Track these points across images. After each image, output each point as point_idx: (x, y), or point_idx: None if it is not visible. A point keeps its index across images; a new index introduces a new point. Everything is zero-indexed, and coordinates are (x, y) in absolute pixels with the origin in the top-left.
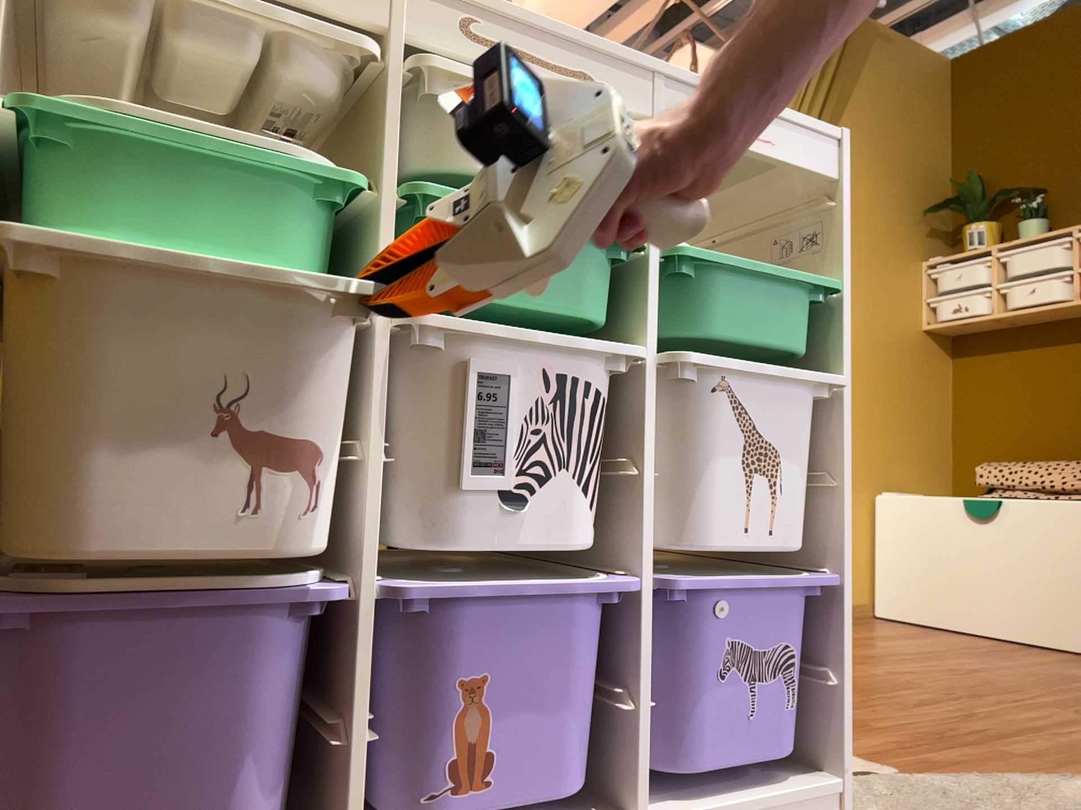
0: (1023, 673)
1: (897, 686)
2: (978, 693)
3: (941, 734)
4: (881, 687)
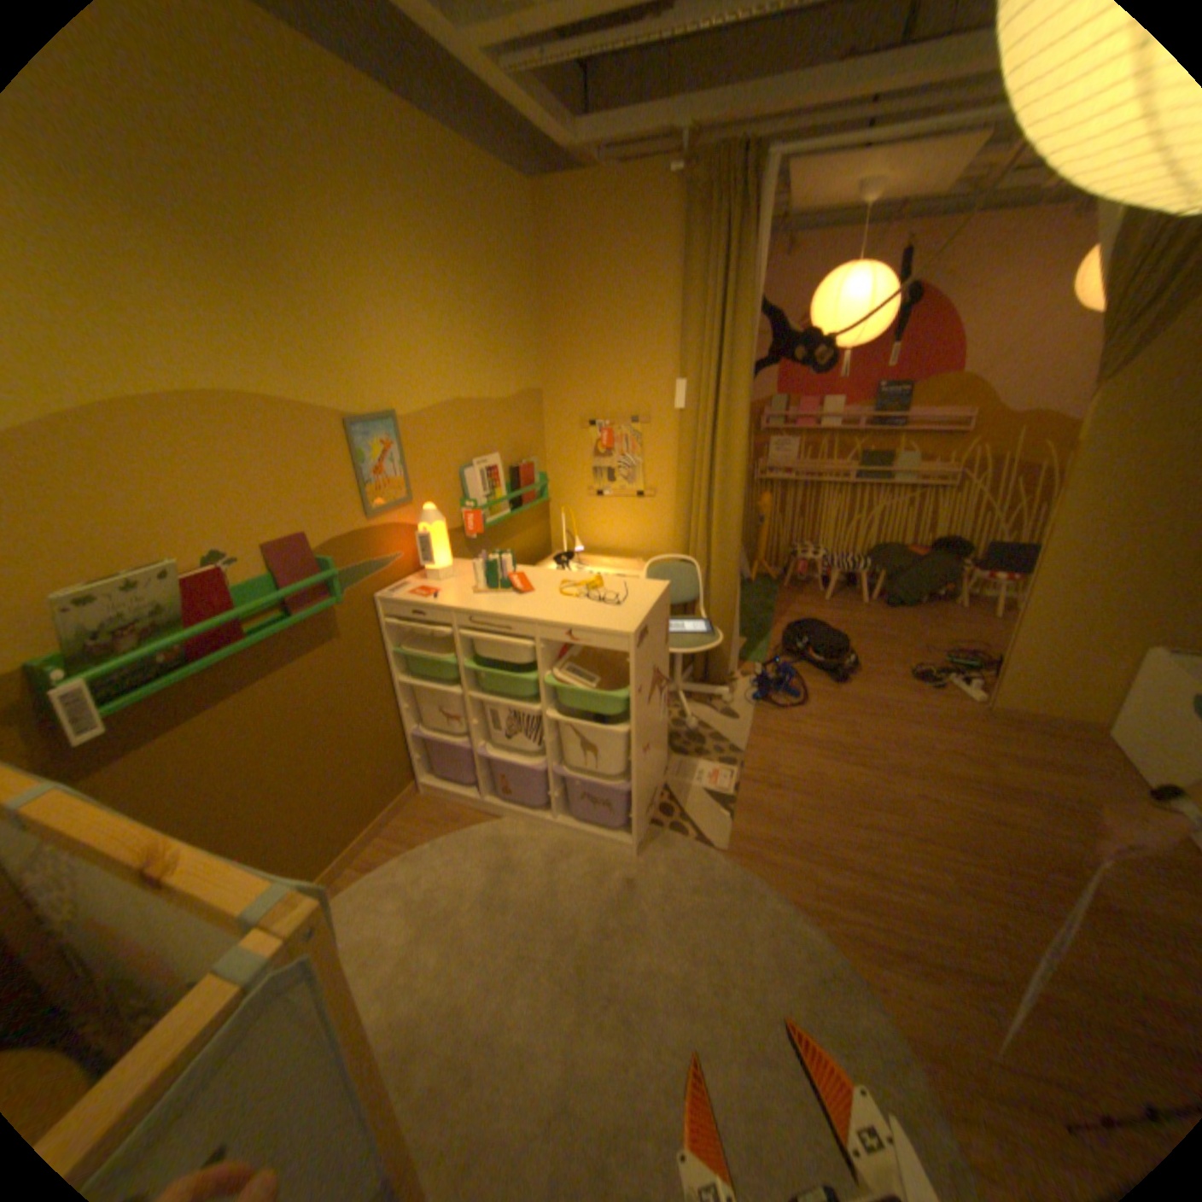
0: (1039, 853)
1: (886, 813)
2: (929, 846)
3: (805, 853)
4: (872, 808)
